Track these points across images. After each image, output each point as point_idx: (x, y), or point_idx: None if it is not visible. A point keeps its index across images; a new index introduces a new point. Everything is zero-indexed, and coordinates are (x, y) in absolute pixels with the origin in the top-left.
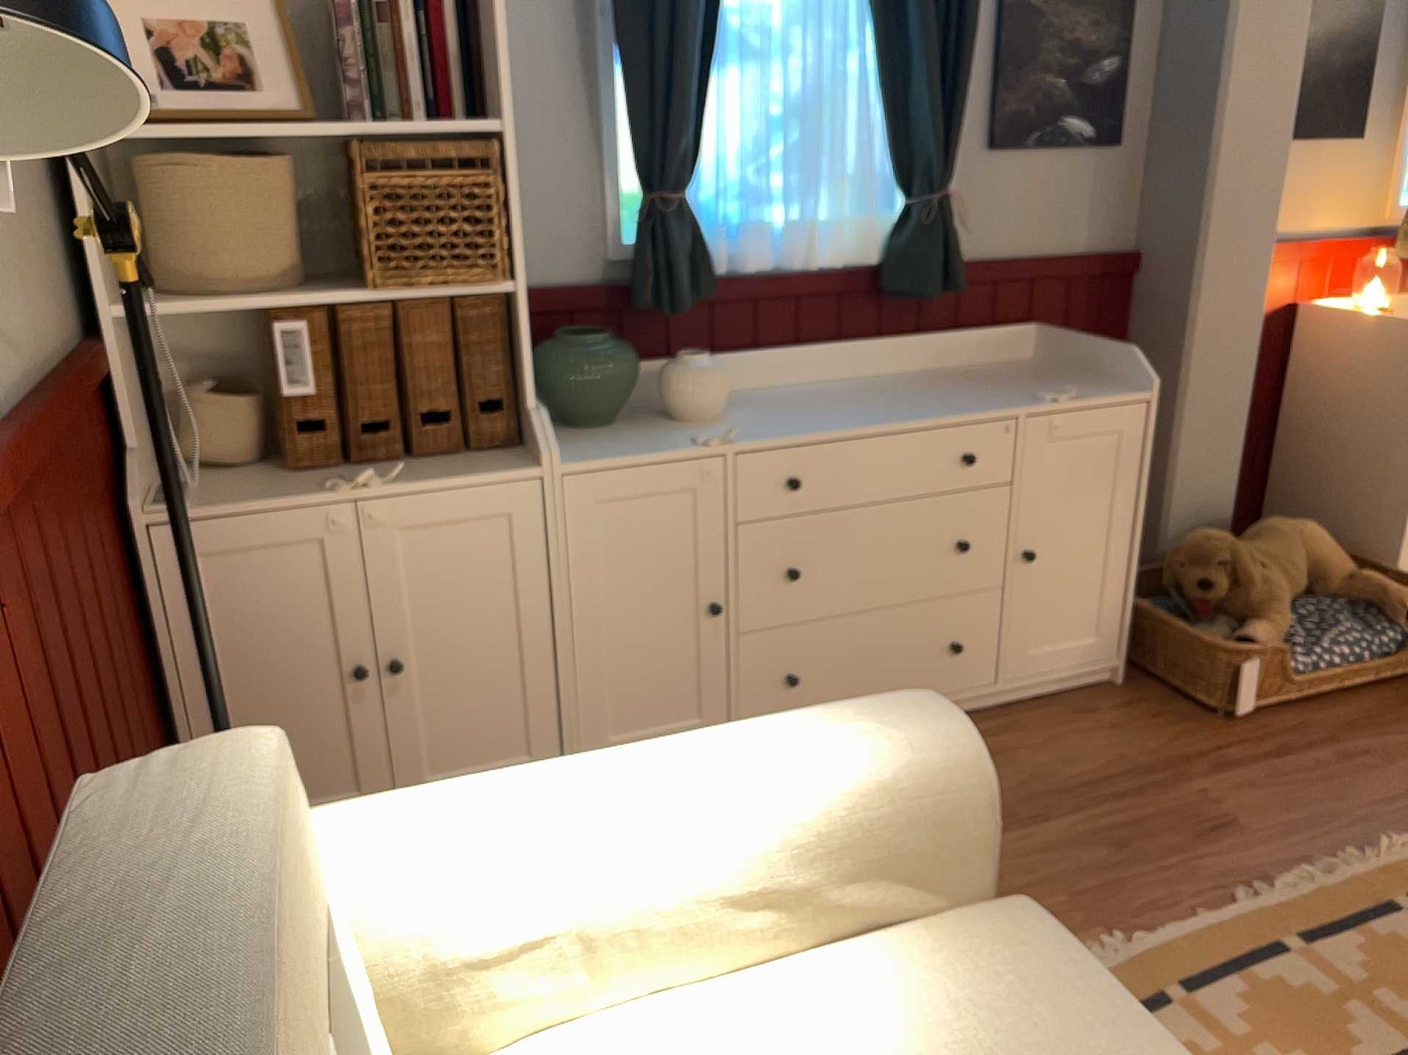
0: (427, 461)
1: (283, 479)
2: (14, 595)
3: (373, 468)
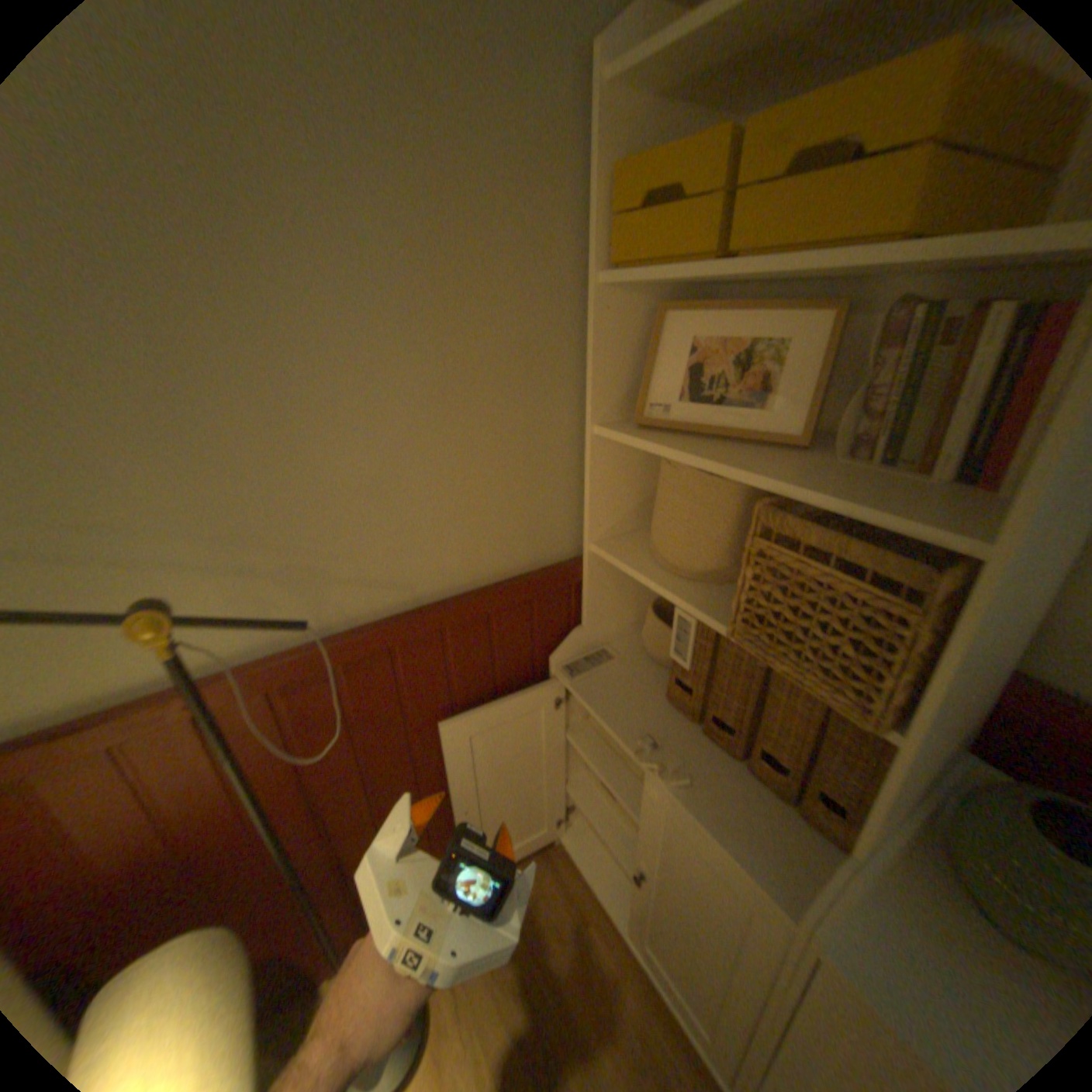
0: (752, 787)
1: (653, 704)
2: (284, 732)
3: (709, 751)
